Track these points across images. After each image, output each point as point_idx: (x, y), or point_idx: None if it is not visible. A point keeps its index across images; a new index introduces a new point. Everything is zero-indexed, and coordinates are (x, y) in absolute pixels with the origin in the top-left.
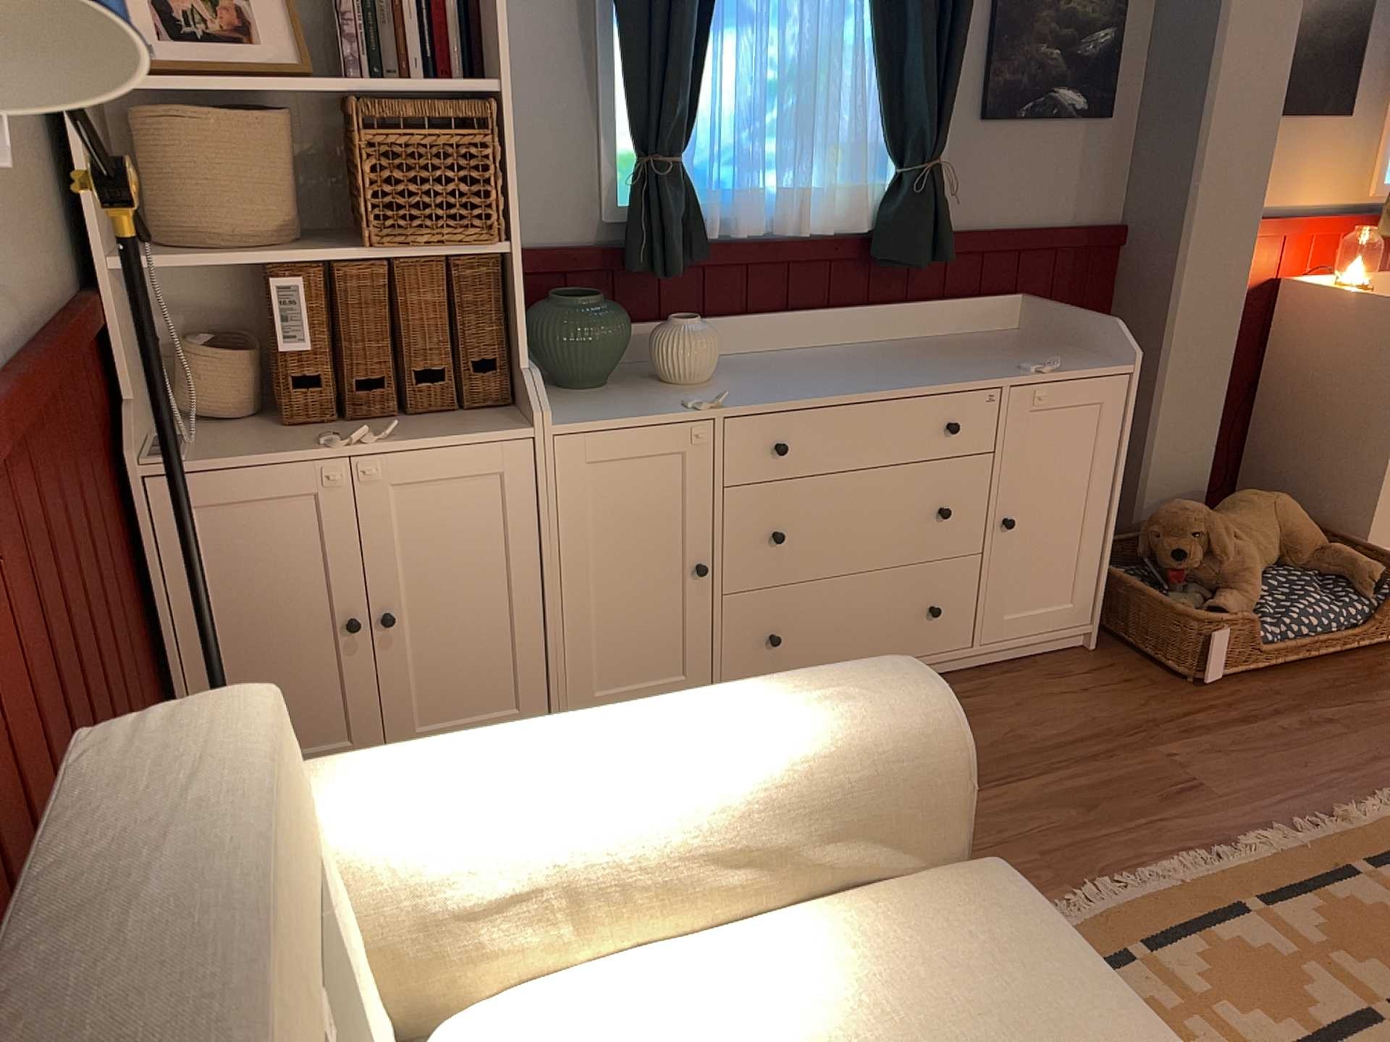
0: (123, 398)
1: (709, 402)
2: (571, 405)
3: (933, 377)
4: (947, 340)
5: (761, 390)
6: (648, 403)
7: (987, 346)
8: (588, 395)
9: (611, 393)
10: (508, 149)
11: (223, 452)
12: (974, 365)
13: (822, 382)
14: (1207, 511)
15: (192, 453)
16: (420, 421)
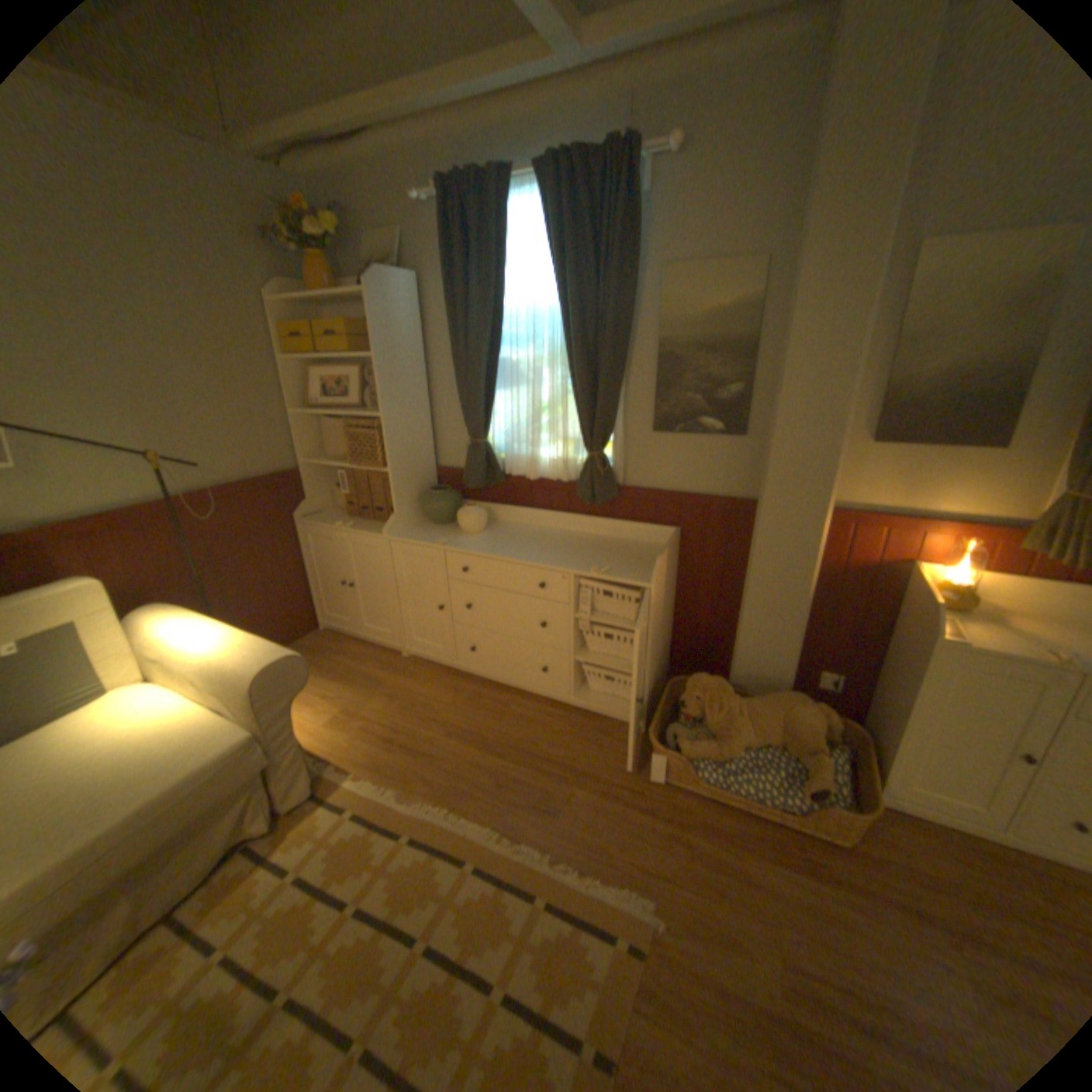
0: (306, 498)
1: (447, 542)
2: (418, 530)
3: (548, 558)
4: (620, 542)
5: (478, 543)
6: (435, 536)
7: (625, 551)
8: (431, 528)
9: (439, 529)
10: (391, 435)
11: (321, 519)
12: (583, 558)
13: (504, 546)
14: (723, 689)
15: (314, 517)
16: (374, 523)
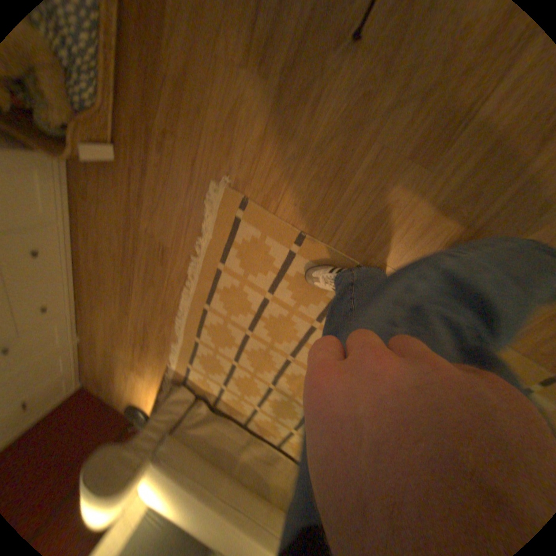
0: None
1: None
2: None
3: None
4: None
5: None
6: None
7: None
8: None
9: None
10: None
11: None
12: None
13: None
14: None
15: None
16: None
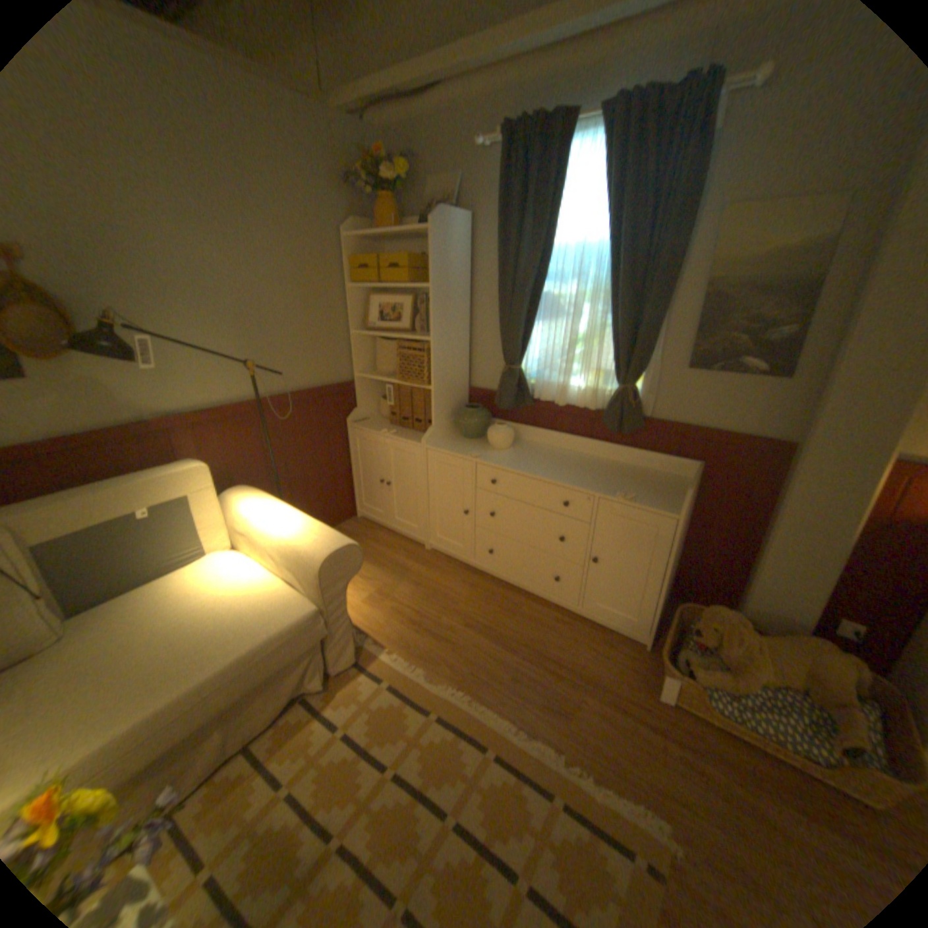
0: (357, 406)
1: (478, 456)
2: (451, 442)
3: (573, 479)
4: (640, 471)
5: (506, 459)
6: (467, 449)
7: (647, 480)
8: (462, 441)
9: (469, 443)
10: (437, 358)
11: (368, 425)
12: (607, 483)
13: (531, 465)
14: (744, 626)
15: (362, 424)
16: (413, 433)
